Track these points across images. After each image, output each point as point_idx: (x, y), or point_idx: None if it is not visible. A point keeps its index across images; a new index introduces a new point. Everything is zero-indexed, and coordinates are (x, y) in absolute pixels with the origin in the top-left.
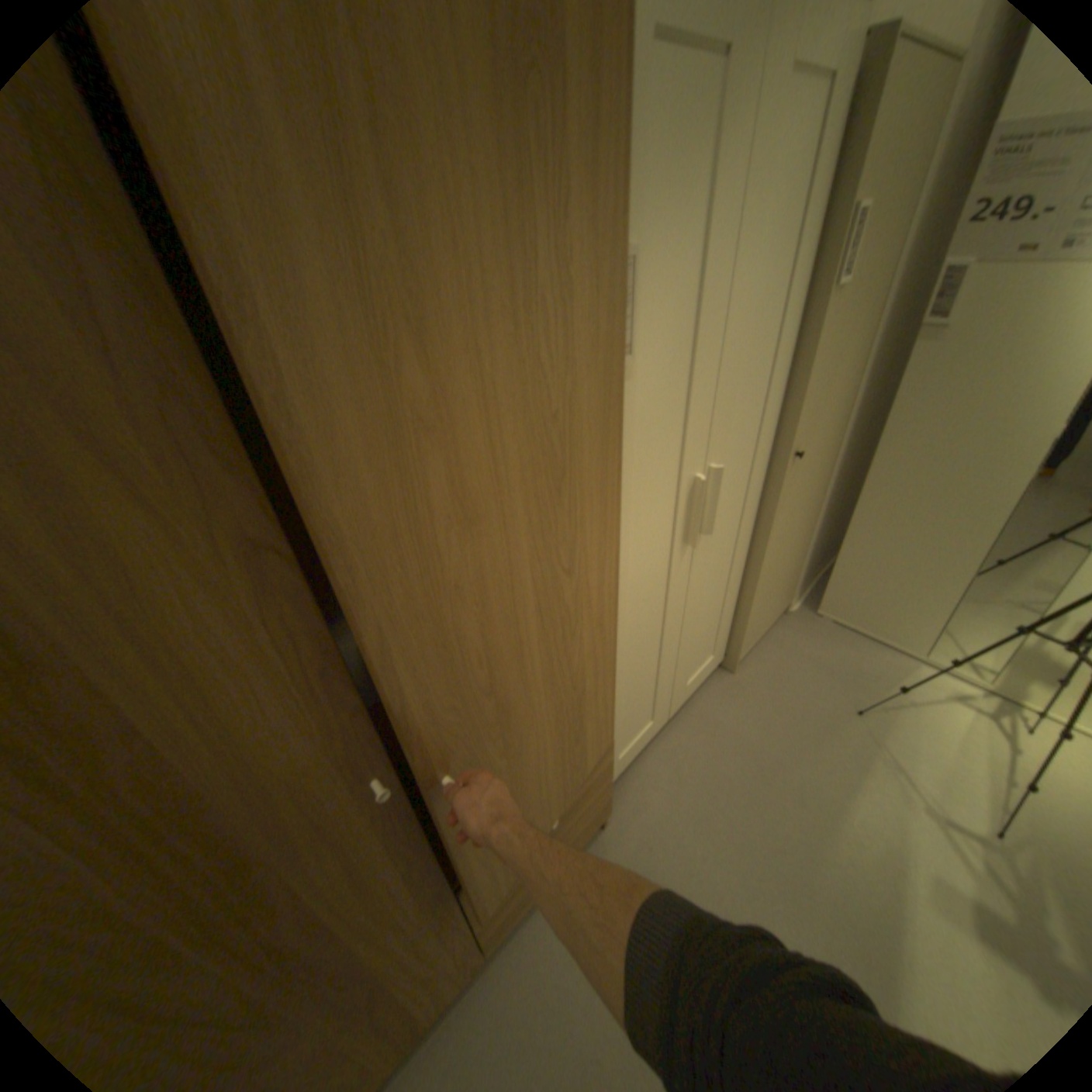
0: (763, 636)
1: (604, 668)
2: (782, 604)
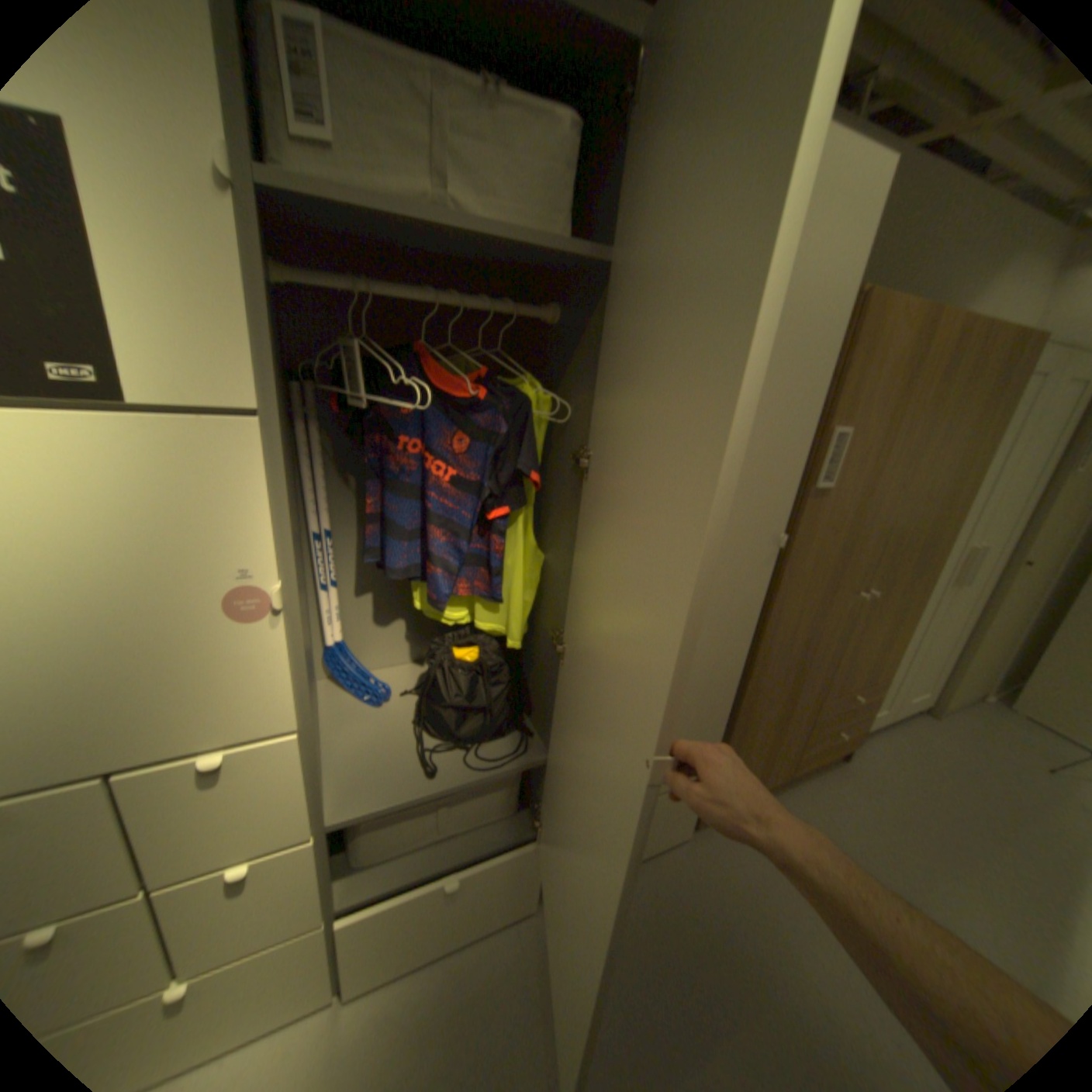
0: (965, 708)
1: (916, 621)
2: (986, 686)
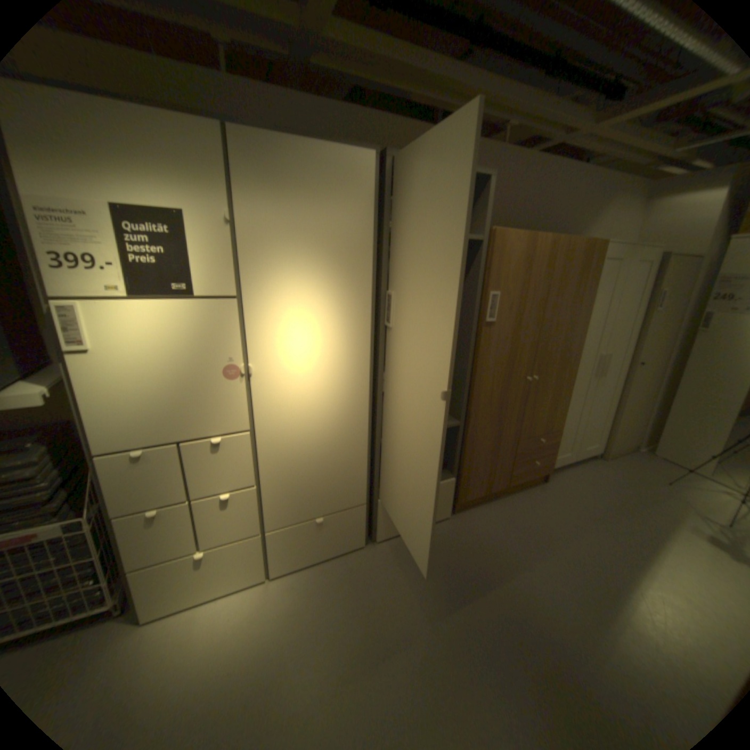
0: (625, 455)
1: (569, 395)
2: (636, 441)
